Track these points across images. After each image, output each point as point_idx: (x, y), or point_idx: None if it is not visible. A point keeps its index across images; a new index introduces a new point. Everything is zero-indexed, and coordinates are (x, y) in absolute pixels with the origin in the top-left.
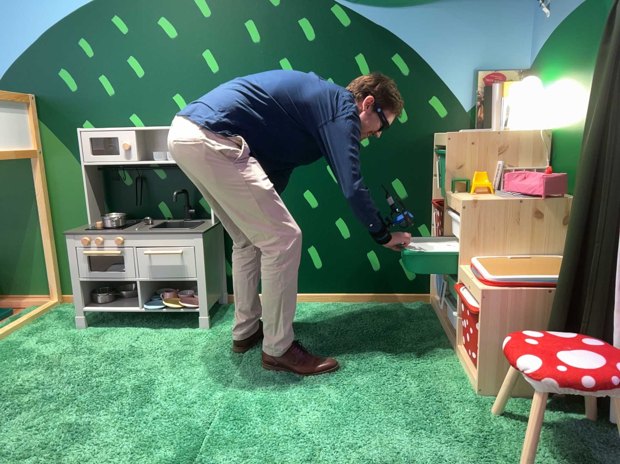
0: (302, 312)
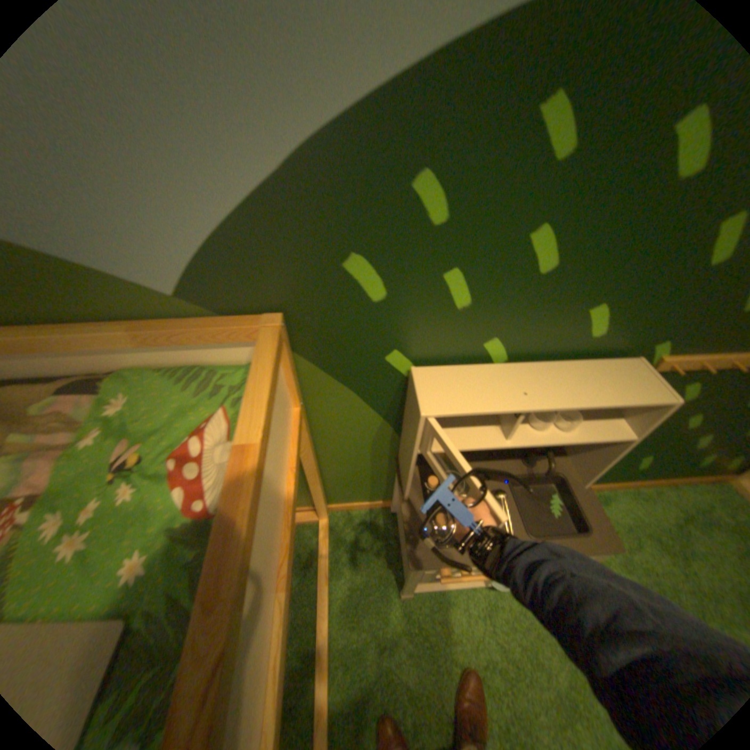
0: (621, 520)
